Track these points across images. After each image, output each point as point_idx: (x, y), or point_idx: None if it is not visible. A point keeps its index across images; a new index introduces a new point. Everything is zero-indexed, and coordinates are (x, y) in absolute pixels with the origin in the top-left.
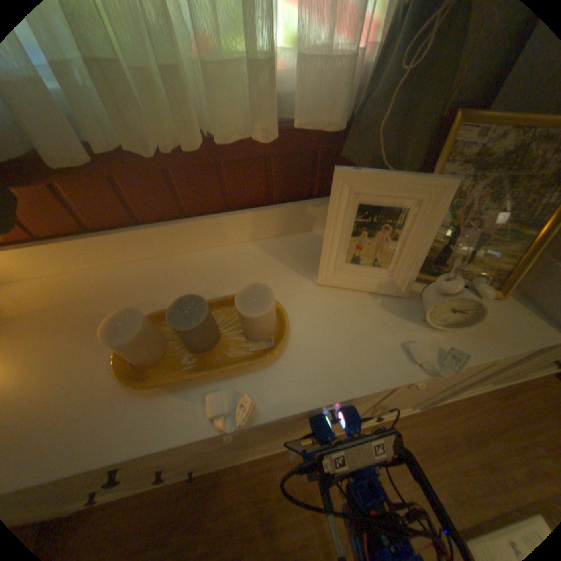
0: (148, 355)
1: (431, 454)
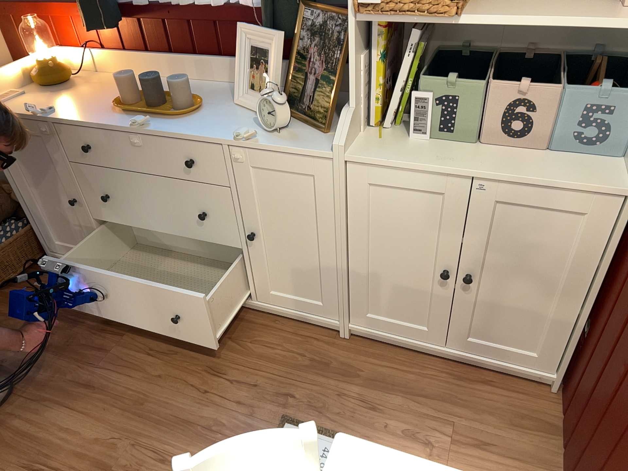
0: (133, 101)
1: (323, 364)
